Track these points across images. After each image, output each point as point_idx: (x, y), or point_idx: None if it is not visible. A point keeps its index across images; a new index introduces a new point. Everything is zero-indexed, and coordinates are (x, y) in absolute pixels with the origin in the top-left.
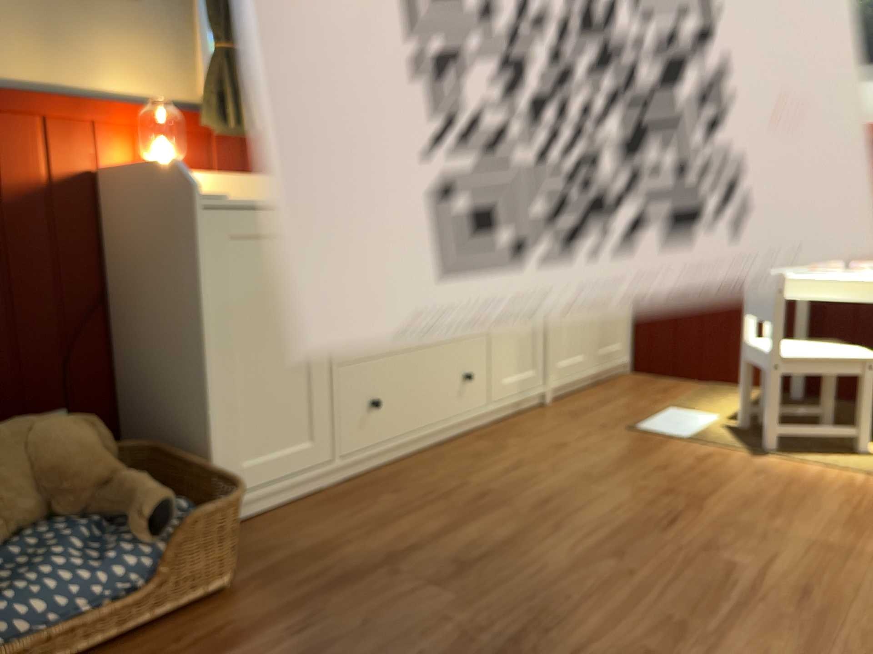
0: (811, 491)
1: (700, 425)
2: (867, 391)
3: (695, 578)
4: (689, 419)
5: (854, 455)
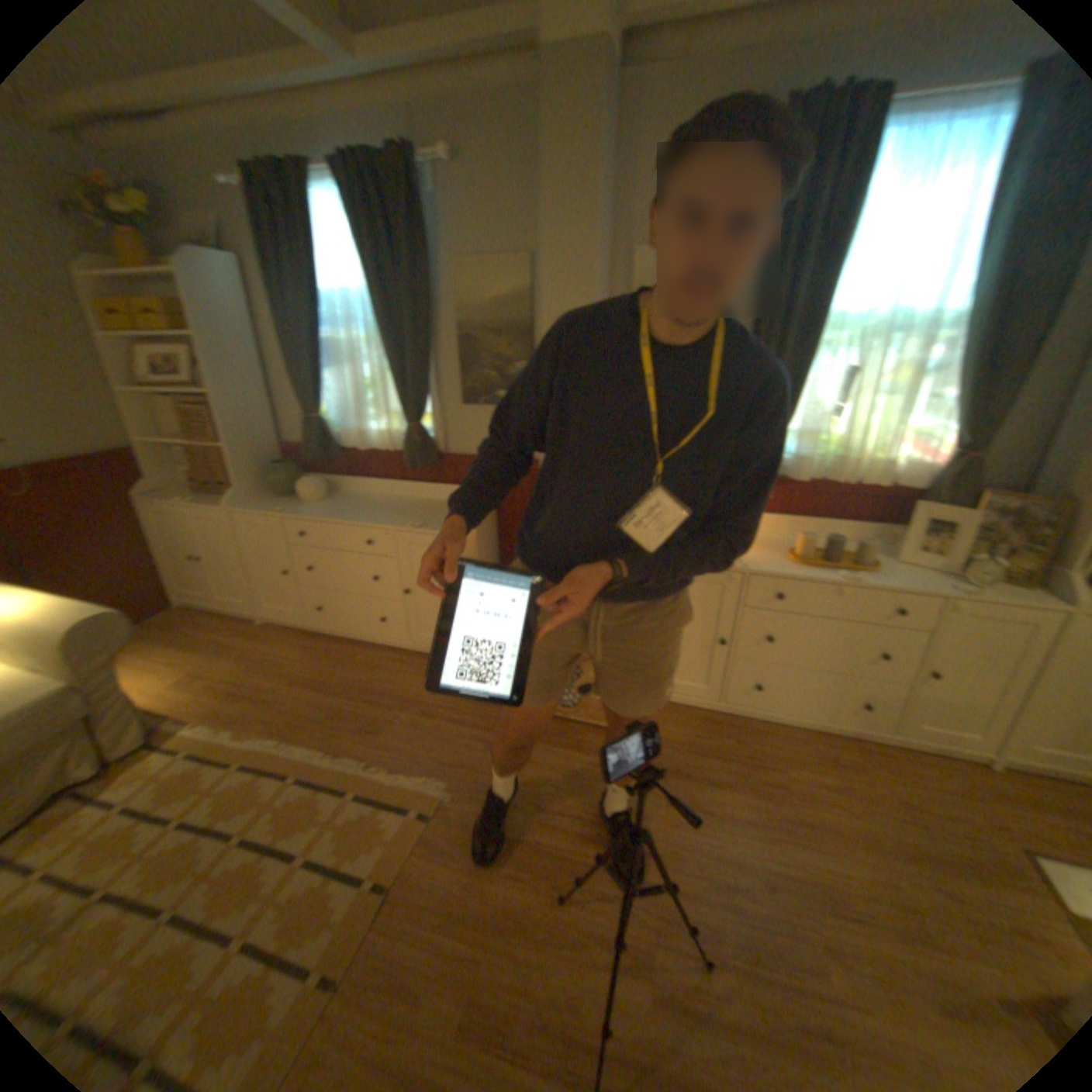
0: None
1: None
2: None
3: (782, 949)
4: None
5: None
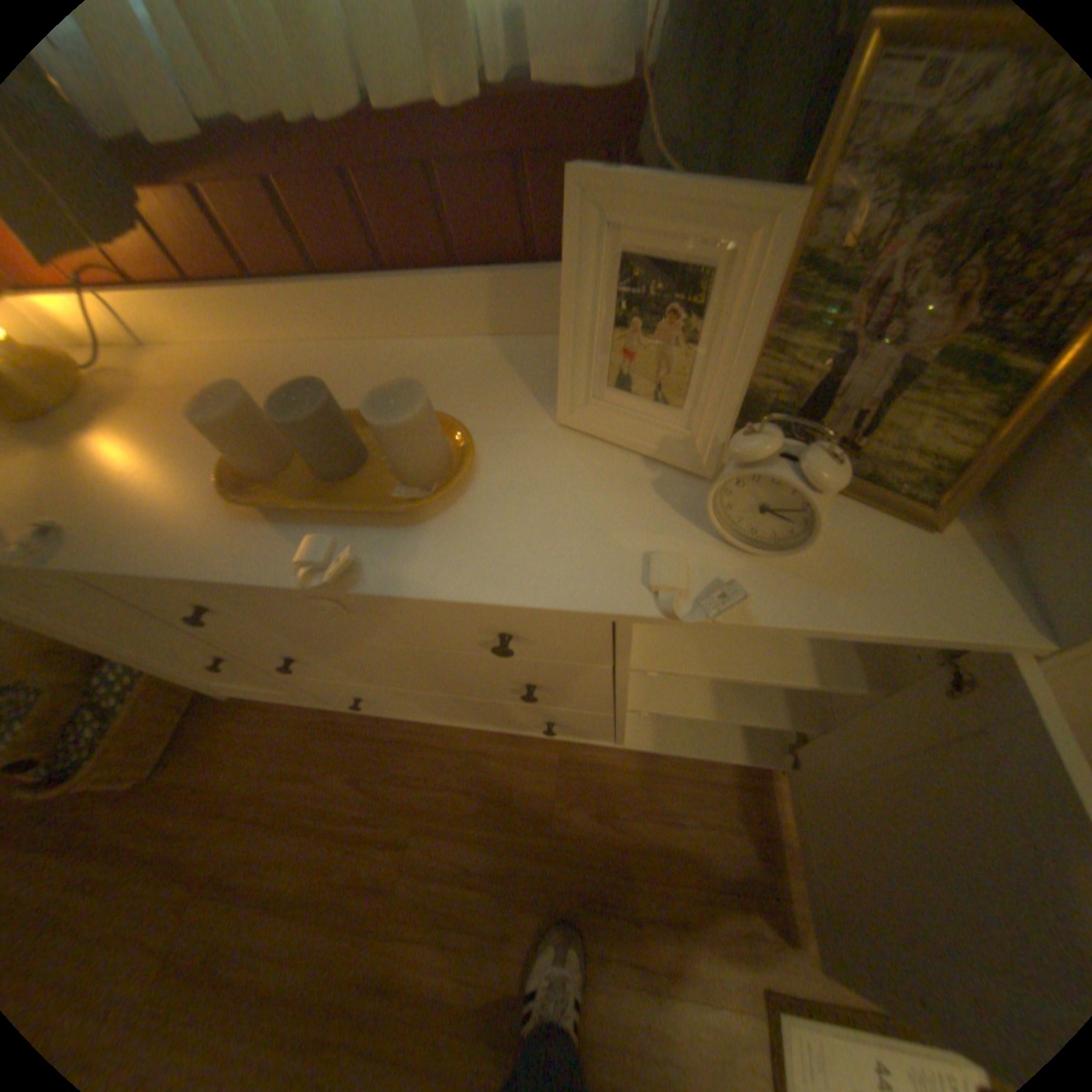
0: None
1: None
2: None
3: None
4: None
5: None
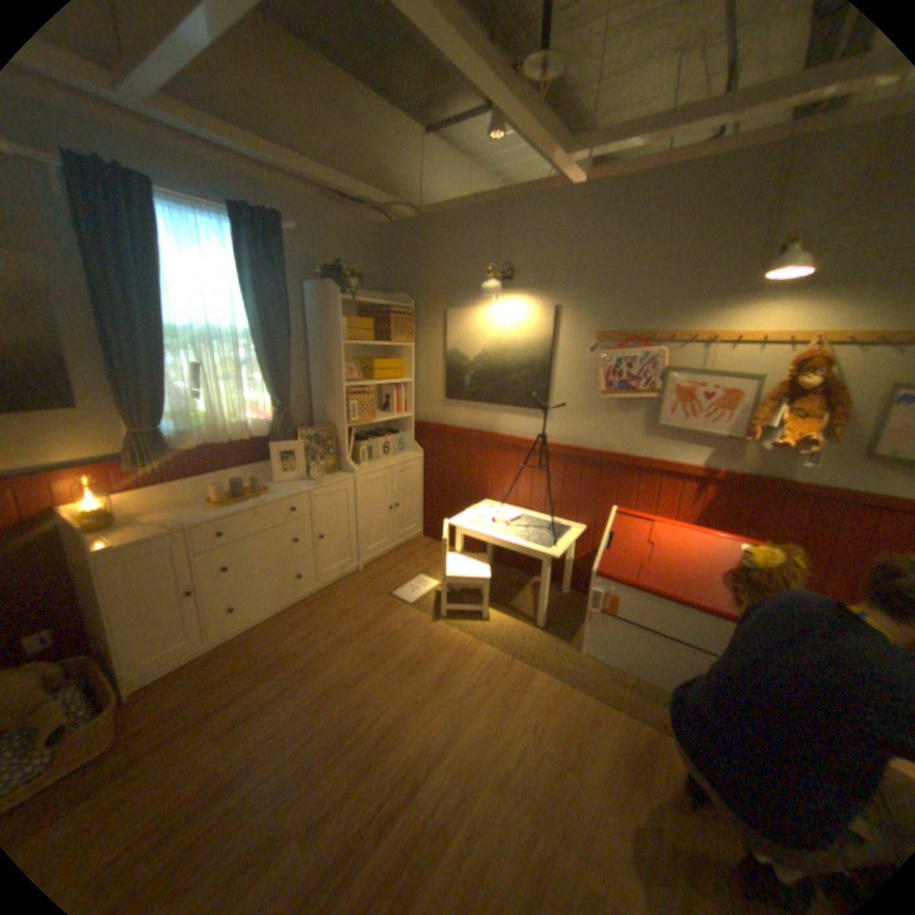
0: (437, 654)
1: (423, 593)
2: (484, 593)
3: (338, 730)
4: (422, 587)
5: (477, 622)
